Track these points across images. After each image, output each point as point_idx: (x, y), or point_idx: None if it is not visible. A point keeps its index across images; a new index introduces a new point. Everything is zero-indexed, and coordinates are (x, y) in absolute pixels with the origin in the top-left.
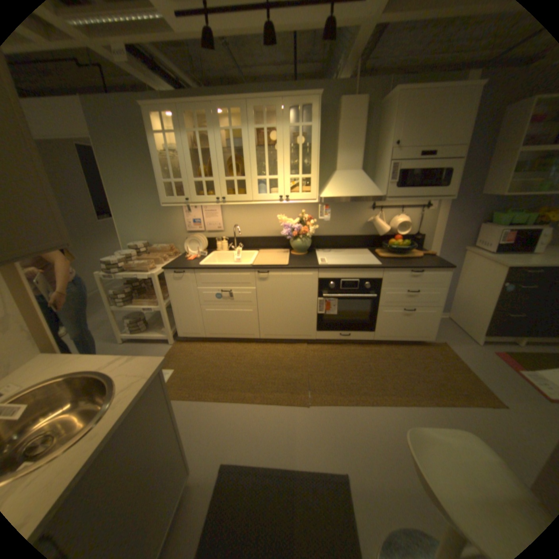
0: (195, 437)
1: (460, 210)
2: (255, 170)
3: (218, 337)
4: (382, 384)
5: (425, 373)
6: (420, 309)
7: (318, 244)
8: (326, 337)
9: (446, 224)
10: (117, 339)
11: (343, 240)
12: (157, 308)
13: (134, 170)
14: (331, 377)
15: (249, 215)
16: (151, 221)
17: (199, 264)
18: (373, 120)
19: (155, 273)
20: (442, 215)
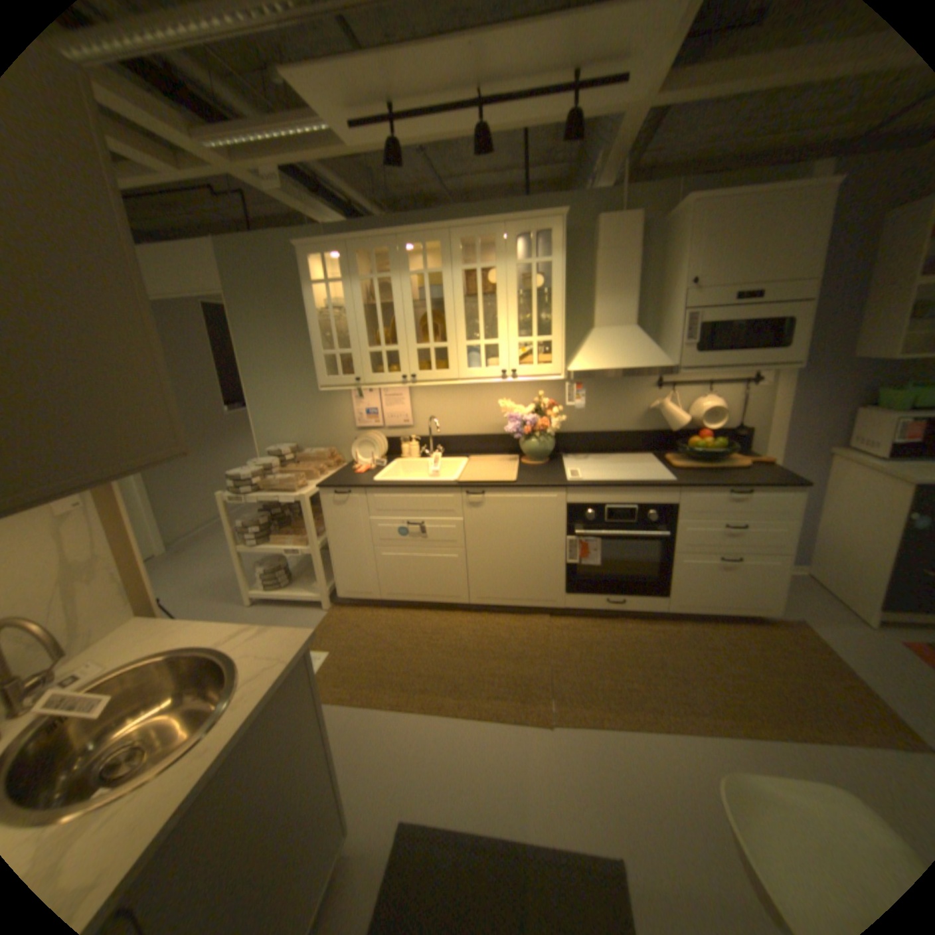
0: (358, 770)
1: (816, 386)
2: (463, 331)
3: (401, 600)
4: (684, 694)
5: (766, 677)
6: (750, 559)
7: (566, 447)
8: (583, 605)
9: (792, 411)
10: (243, 599)
11: (608, 439)
12: (306, 549)
13: (280, 338)
14: (591, 676)
15: (453, 400)
16: (303, 413)
17: (373, 480)
18: (653, 248)
19: (306, 494)
20: (782, 395)
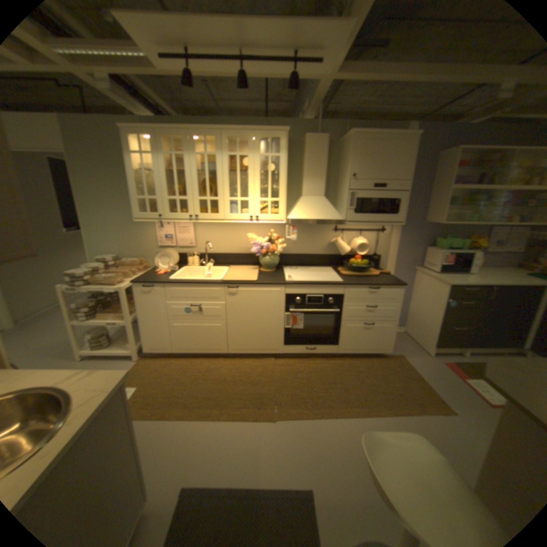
0: (154, 460)
1: (408, 235)
2: (227, 192)
3: (185, 353)
4: (344, 396)
5: (384, 384)
6: (377, 323)
7: (285, 262)
8: (292, 351)
9: (398, 247)
10: (74, 357)
11: (308, 258)
12: (121, 323)
13: (106, 186)
14: (296, 390)
15: (220, 232)
16: (121, 235)
17: (168, 279)
18: (333, 155)
19: (122, 287)
20: (393, 239)
